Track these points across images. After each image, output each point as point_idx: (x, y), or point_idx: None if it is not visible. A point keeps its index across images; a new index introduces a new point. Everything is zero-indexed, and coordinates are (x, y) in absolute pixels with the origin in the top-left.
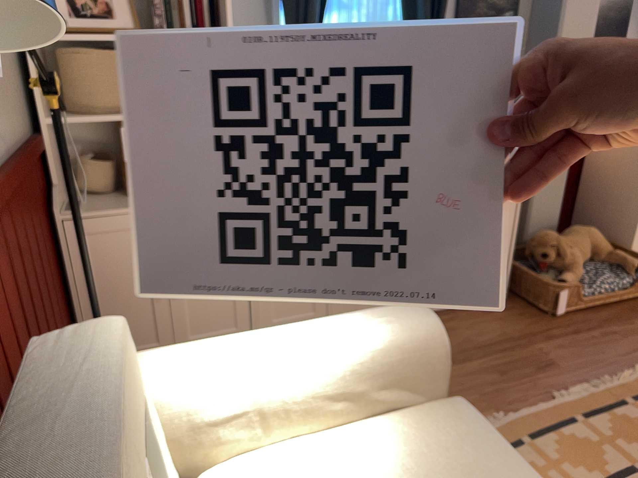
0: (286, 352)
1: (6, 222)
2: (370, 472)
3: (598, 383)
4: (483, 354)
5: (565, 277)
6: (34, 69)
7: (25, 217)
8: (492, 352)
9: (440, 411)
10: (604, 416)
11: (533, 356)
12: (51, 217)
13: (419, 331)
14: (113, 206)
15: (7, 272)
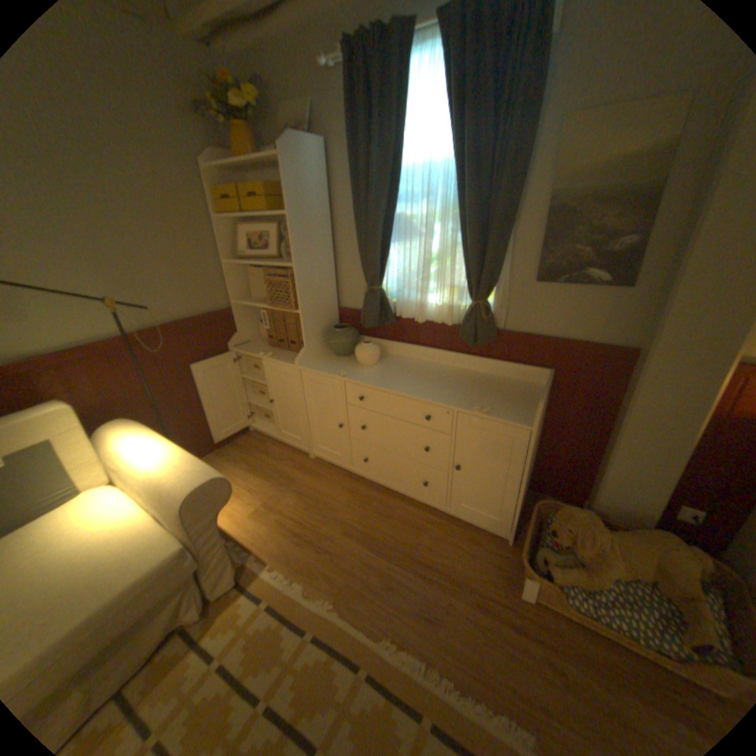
0: (138, 458)
1: (148, 350)
2: (100, 536)
3: (435, 678)
4: (403, 565)
5: (561, 572)
6: (227, 276)
7: (183, 347)
8: (412, 569)
9: (160, 543)
10: (381, 698)
11: (434, 604)
12: (227, 347)
13: (176, 492)
14: (253, 349)
15: (136, 371)
